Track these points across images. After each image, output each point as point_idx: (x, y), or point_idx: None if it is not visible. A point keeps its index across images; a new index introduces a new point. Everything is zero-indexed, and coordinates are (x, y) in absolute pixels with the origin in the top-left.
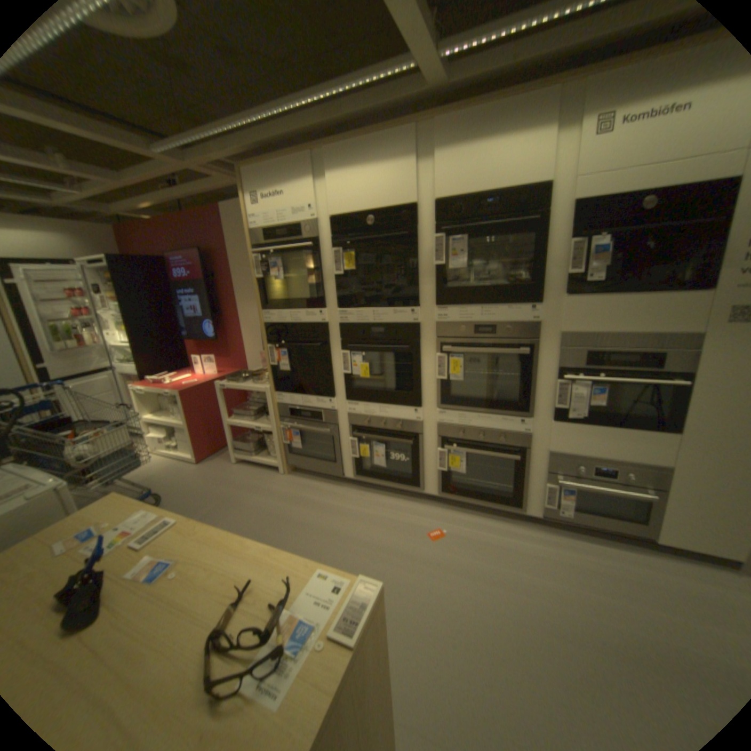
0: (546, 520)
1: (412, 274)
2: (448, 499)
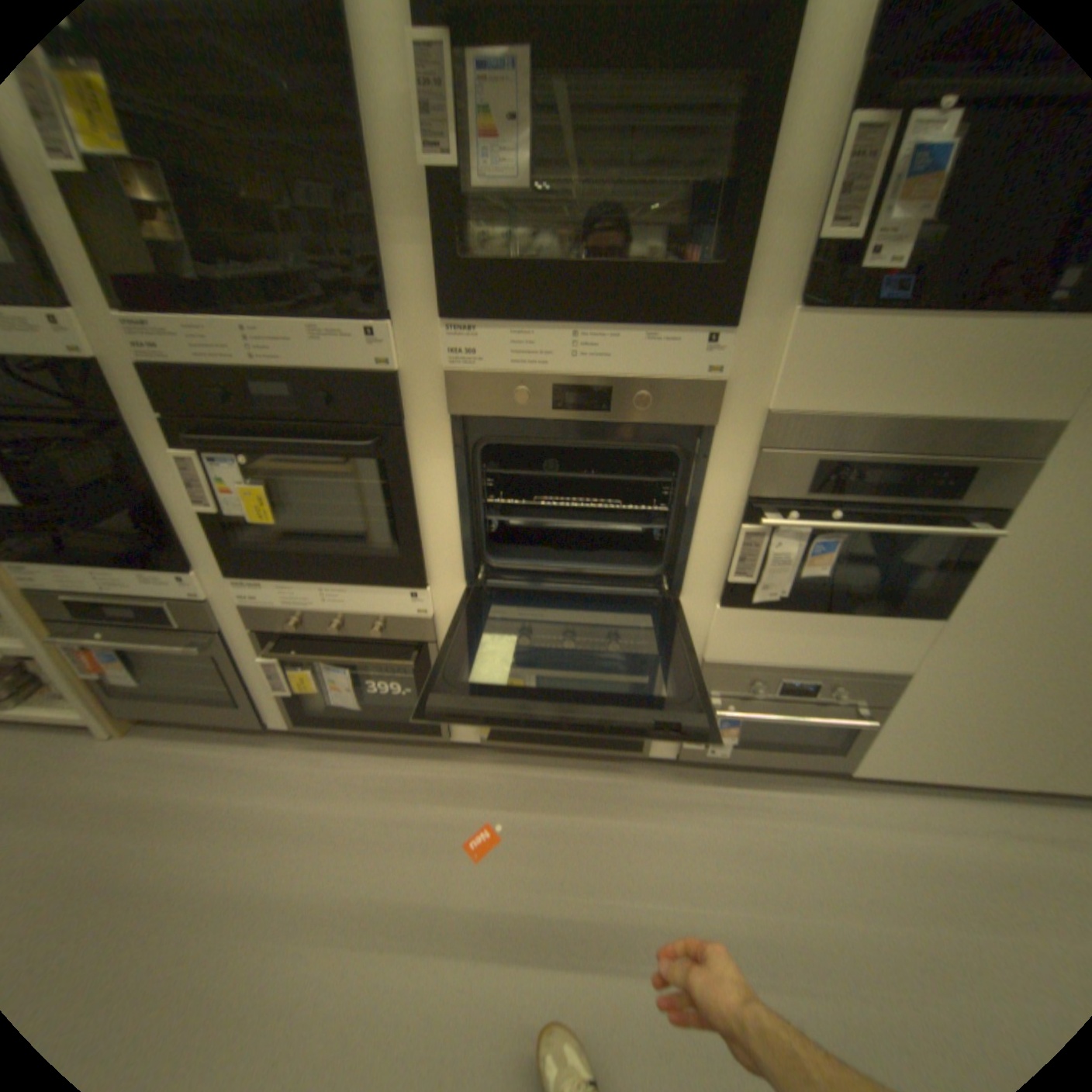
0: (681, 759)
1: (349, 194)
2: (500, 745)
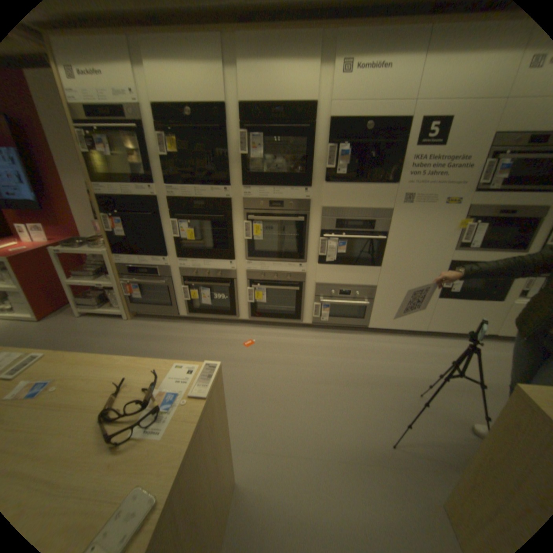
0: (313, 324)
1: (223, 160)
2: (254, 321)
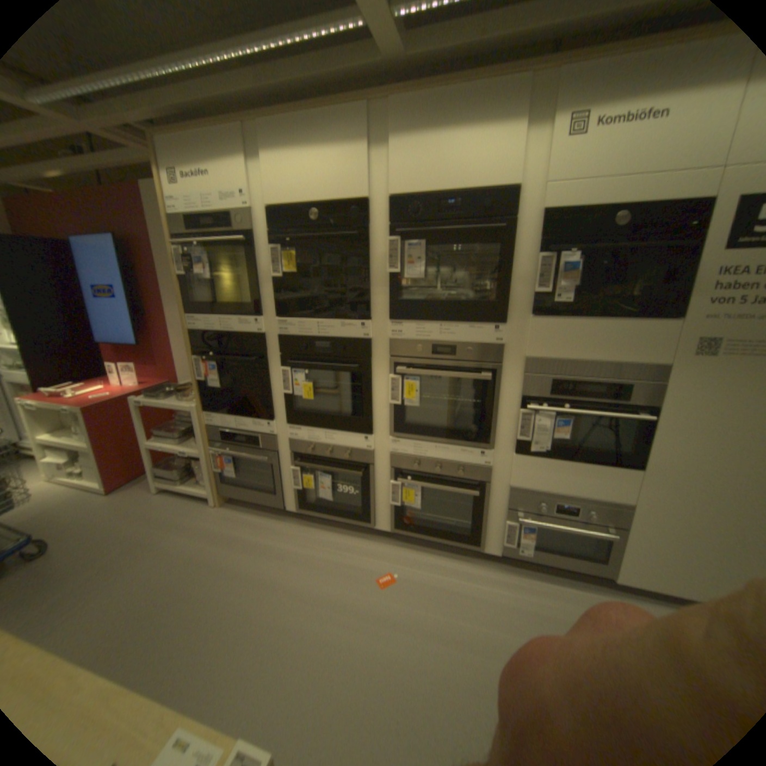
0: (509, 560)
1: (365, 282)
2: (404, 537)
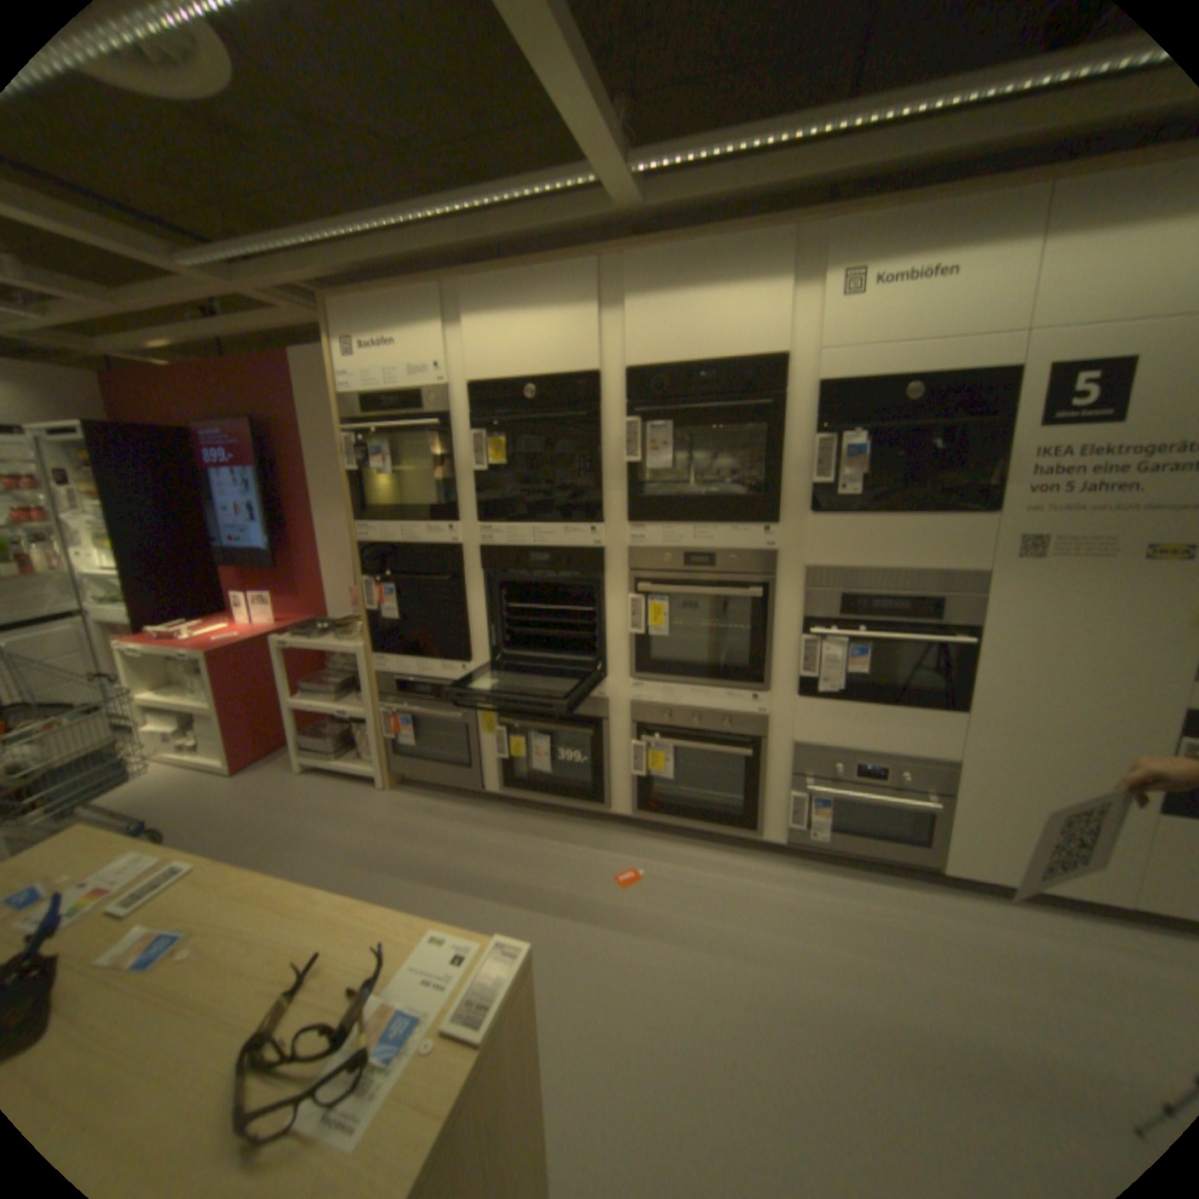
0: (792, 847)
1: (591, 474)
2: (646, 821)
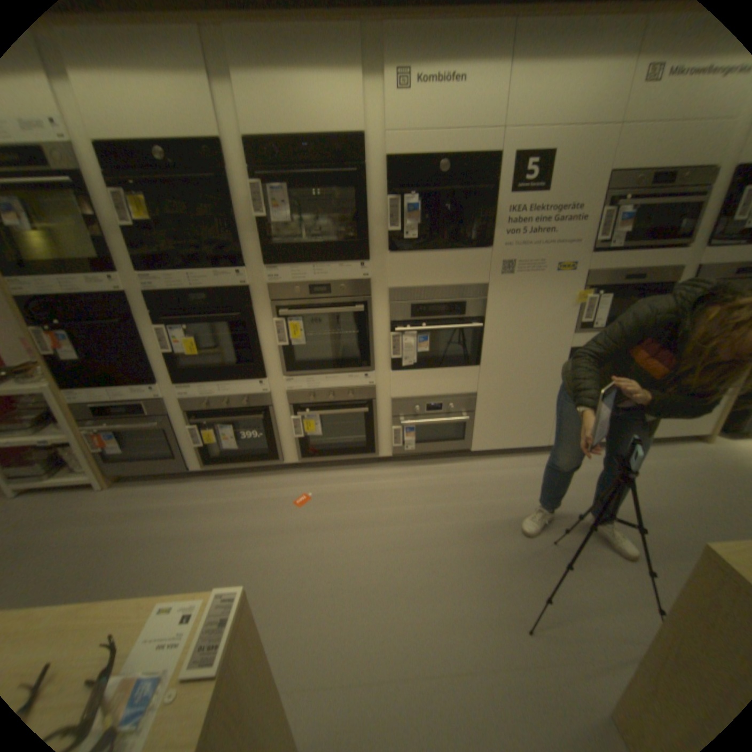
0: (394, 458)
1: (230, 229)
2: (308, 463)
